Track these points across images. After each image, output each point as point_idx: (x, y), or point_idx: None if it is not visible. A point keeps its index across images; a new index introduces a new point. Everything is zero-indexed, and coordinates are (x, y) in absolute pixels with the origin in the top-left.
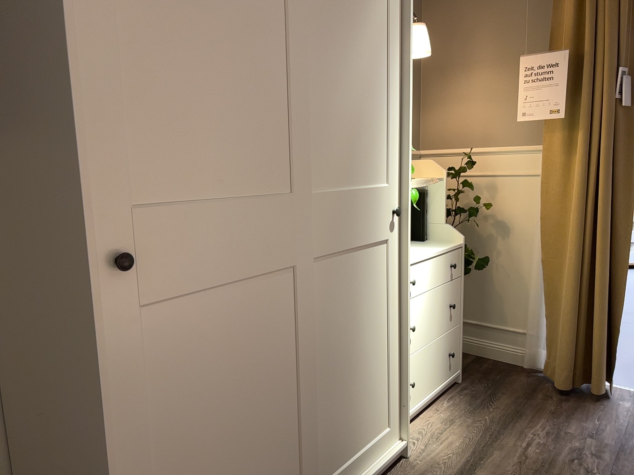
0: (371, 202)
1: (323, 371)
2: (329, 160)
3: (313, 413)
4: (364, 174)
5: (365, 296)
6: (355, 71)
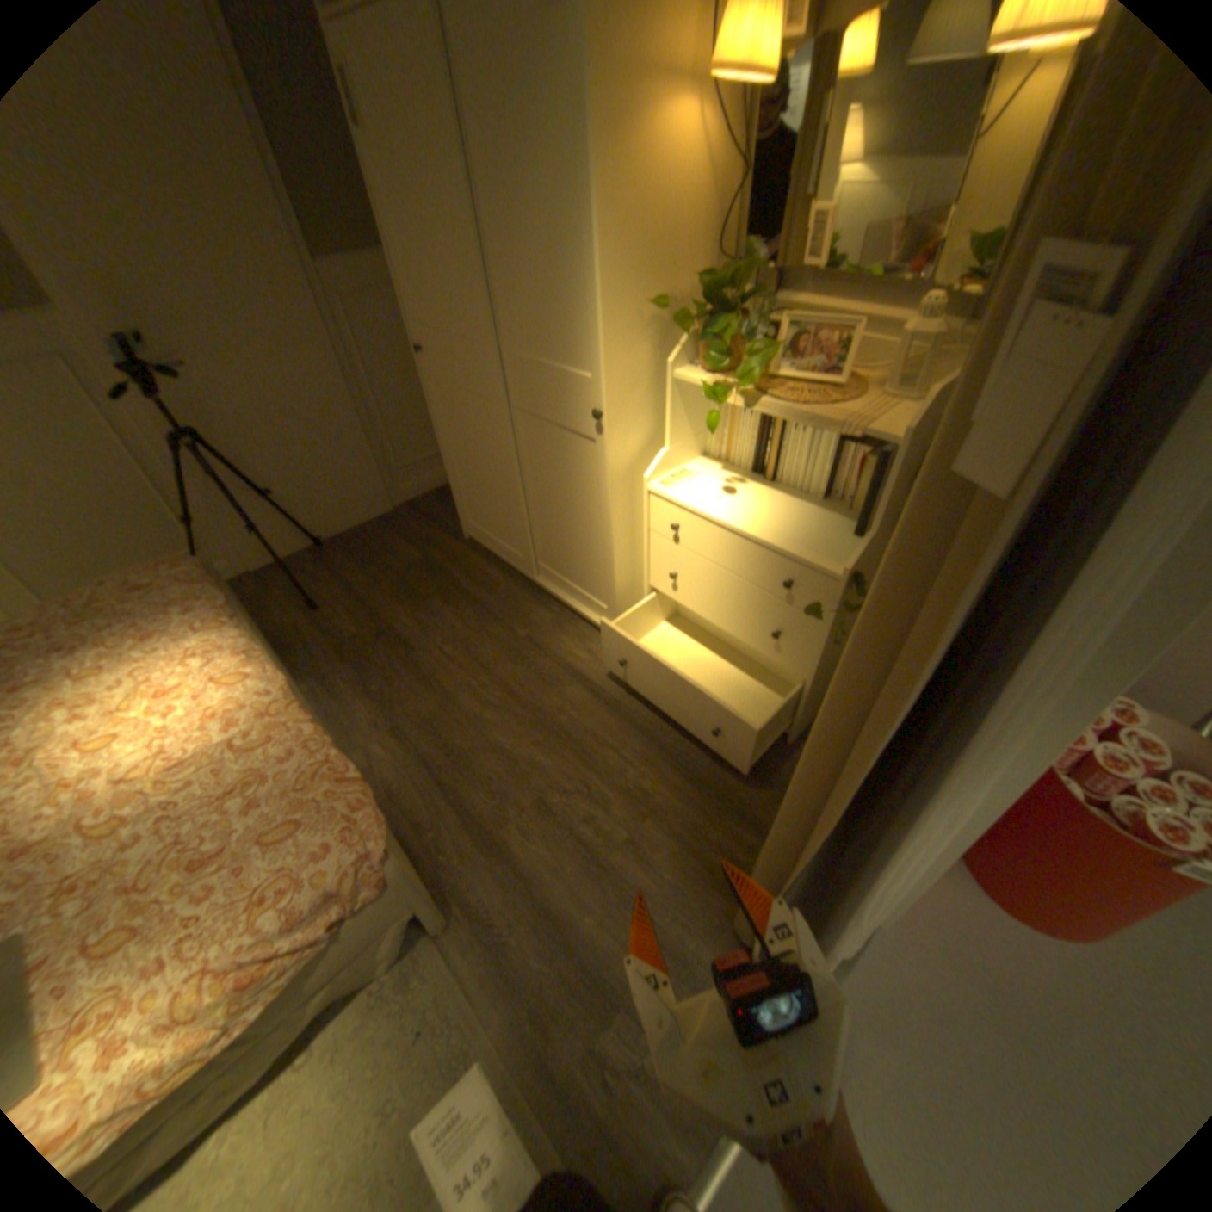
0: (570, 384)
1: (537, 504)
2: (517, 318)
3: (521, 520)
4: (561, 347)
5: (574, 482)
6: (534, 200)
